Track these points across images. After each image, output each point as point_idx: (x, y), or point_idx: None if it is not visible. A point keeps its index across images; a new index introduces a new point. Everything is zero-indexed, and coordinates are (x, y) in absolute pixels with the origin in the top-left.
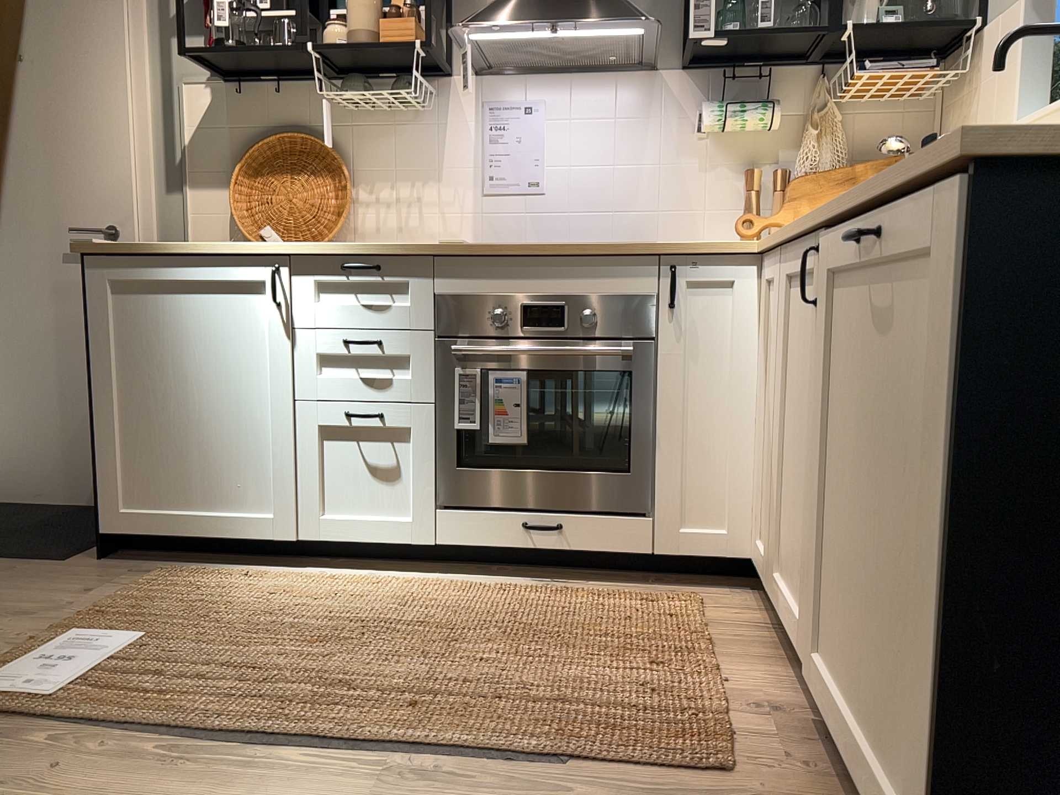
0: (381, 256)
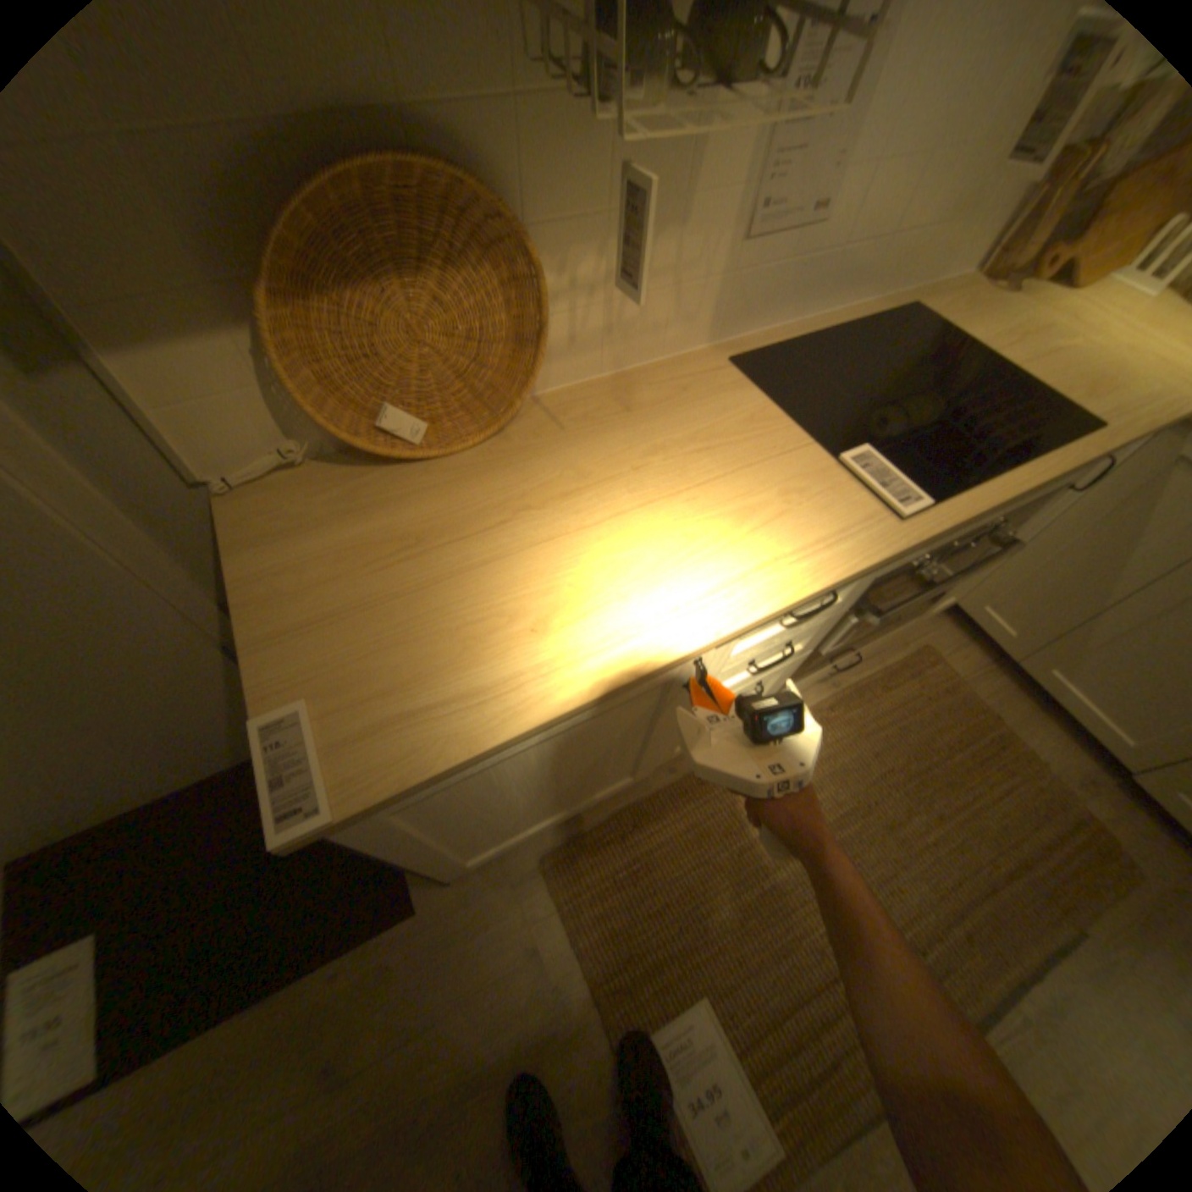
0: (847, 578)
